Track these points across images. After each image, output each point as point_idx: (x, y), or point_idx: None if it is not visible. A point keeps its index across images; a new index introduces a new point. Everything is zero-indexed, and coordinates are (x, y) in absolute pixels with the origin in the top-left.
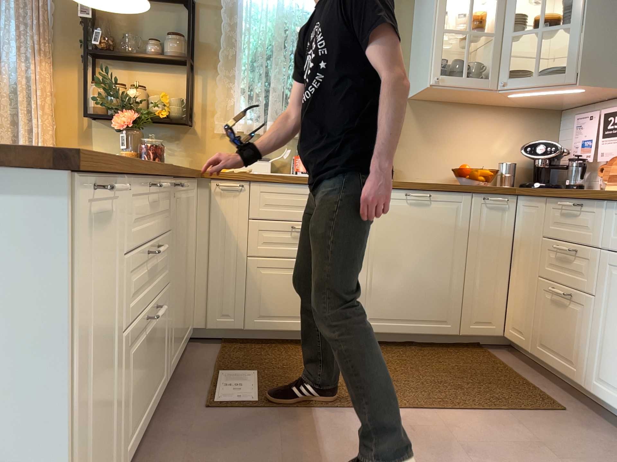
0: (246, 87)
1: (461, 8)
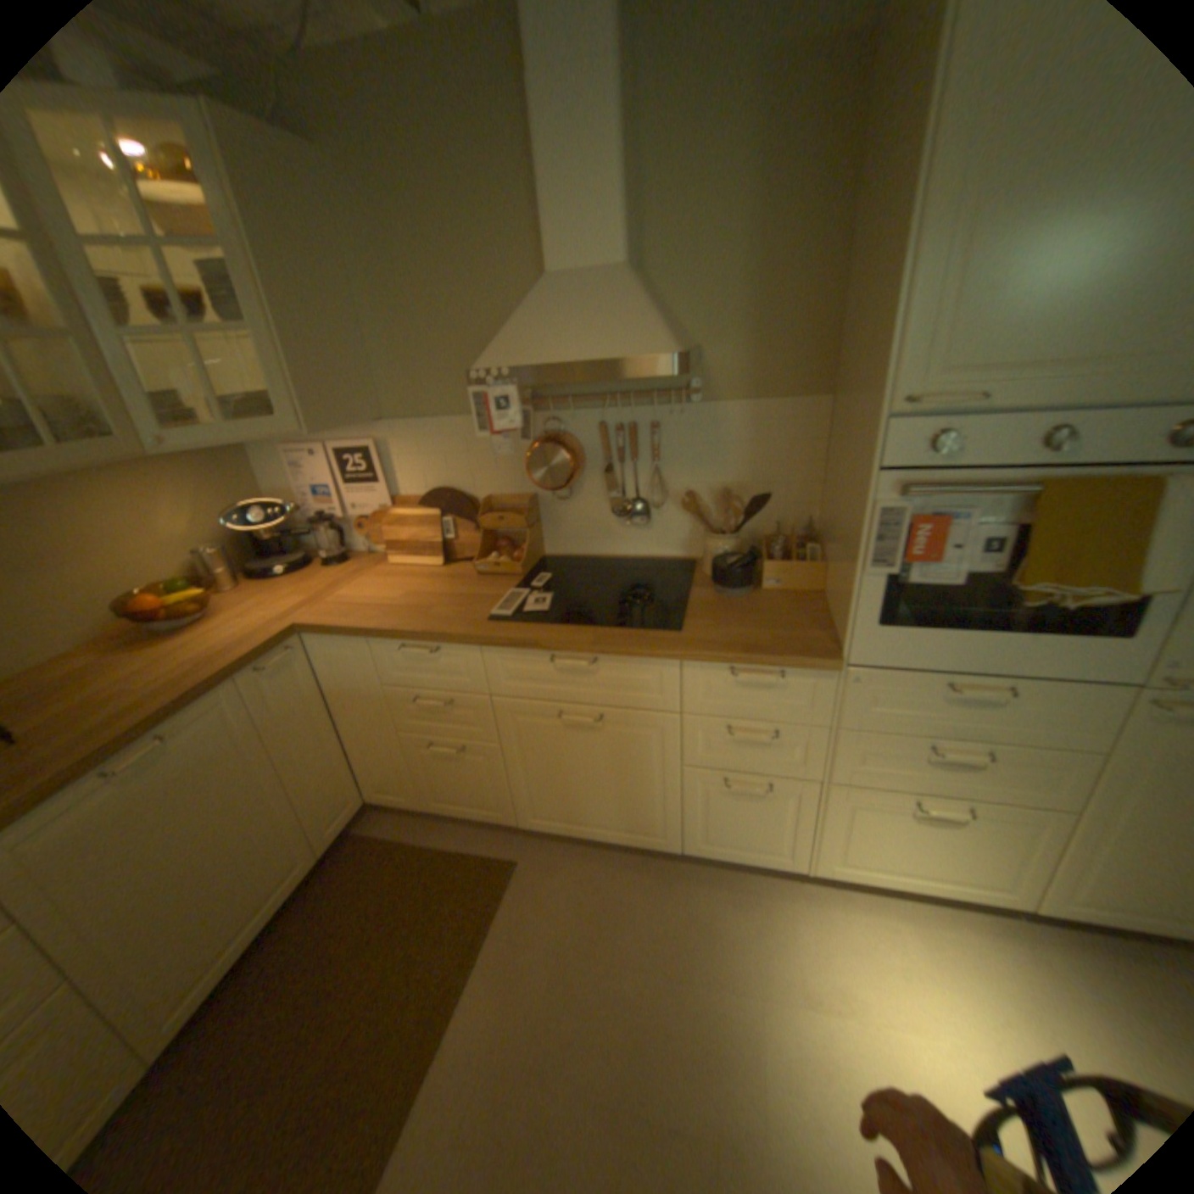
0: None
1: None
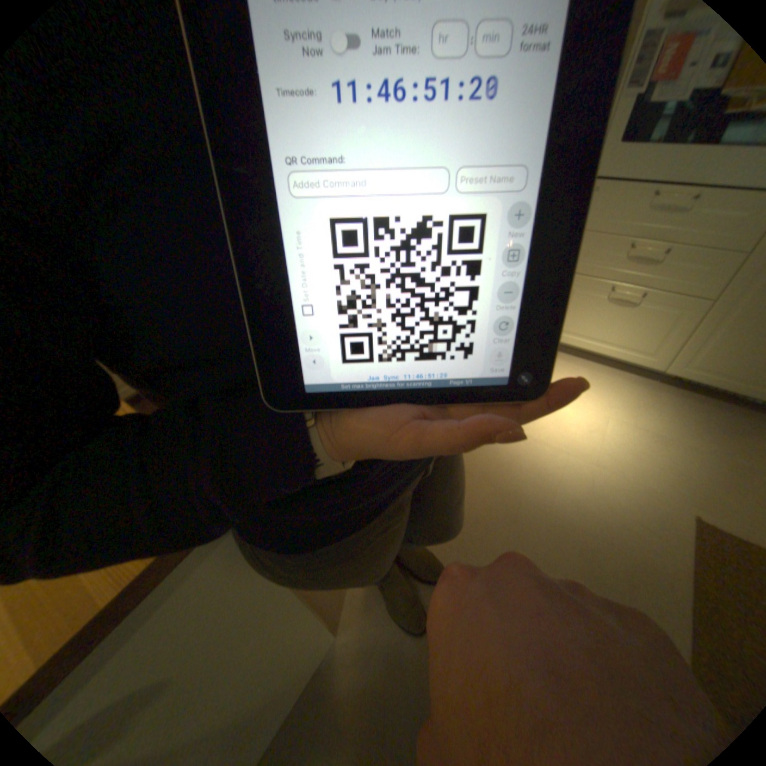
0: None
1: None
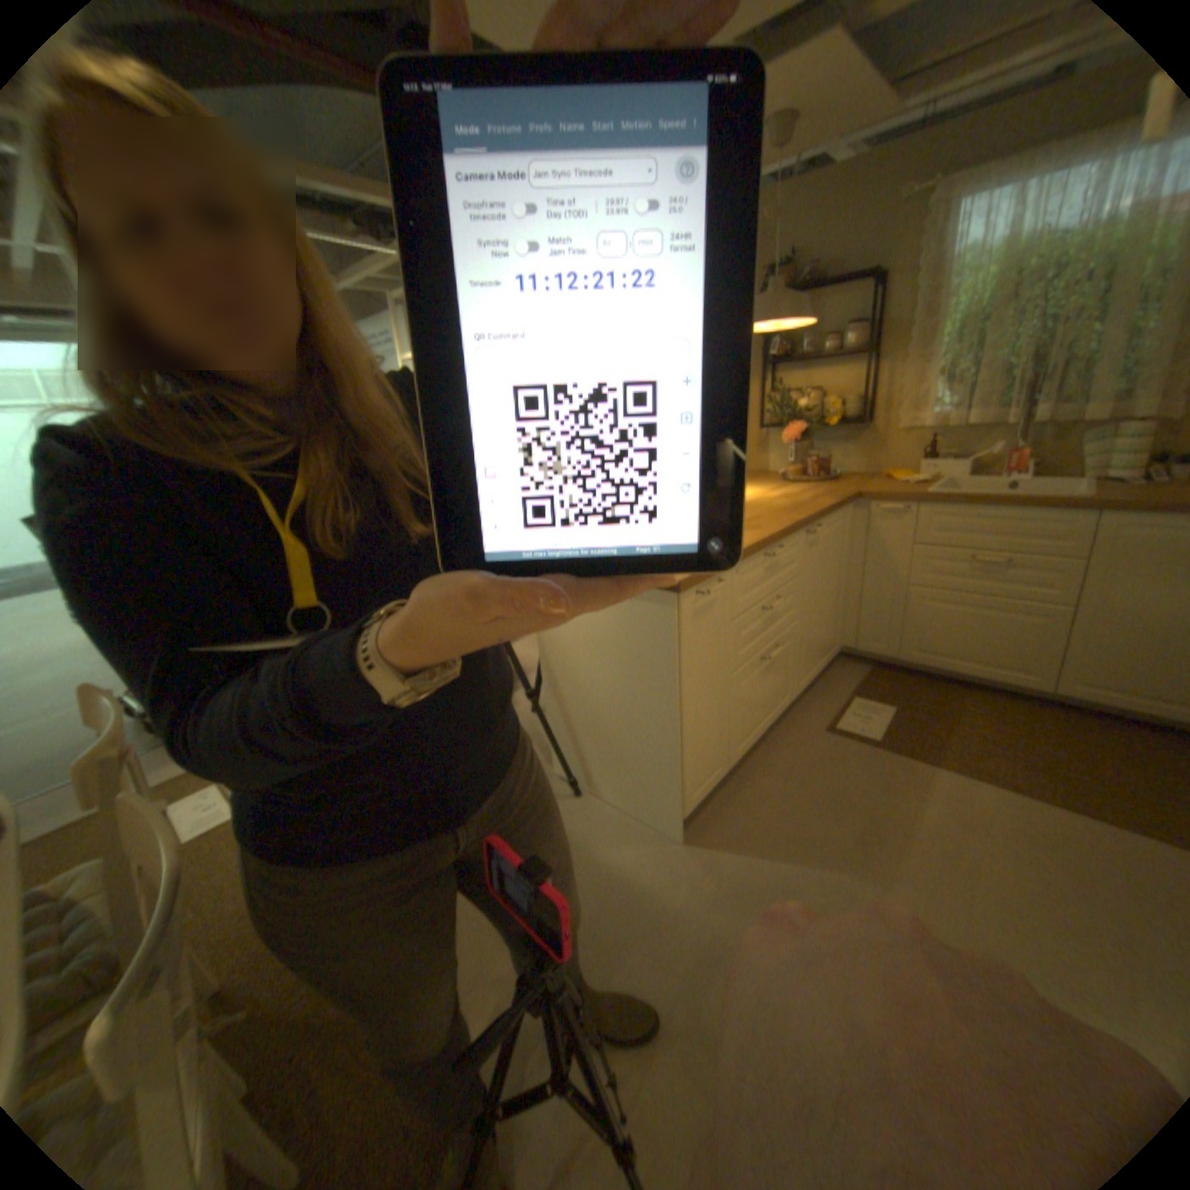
0: (948, 363)
1: None
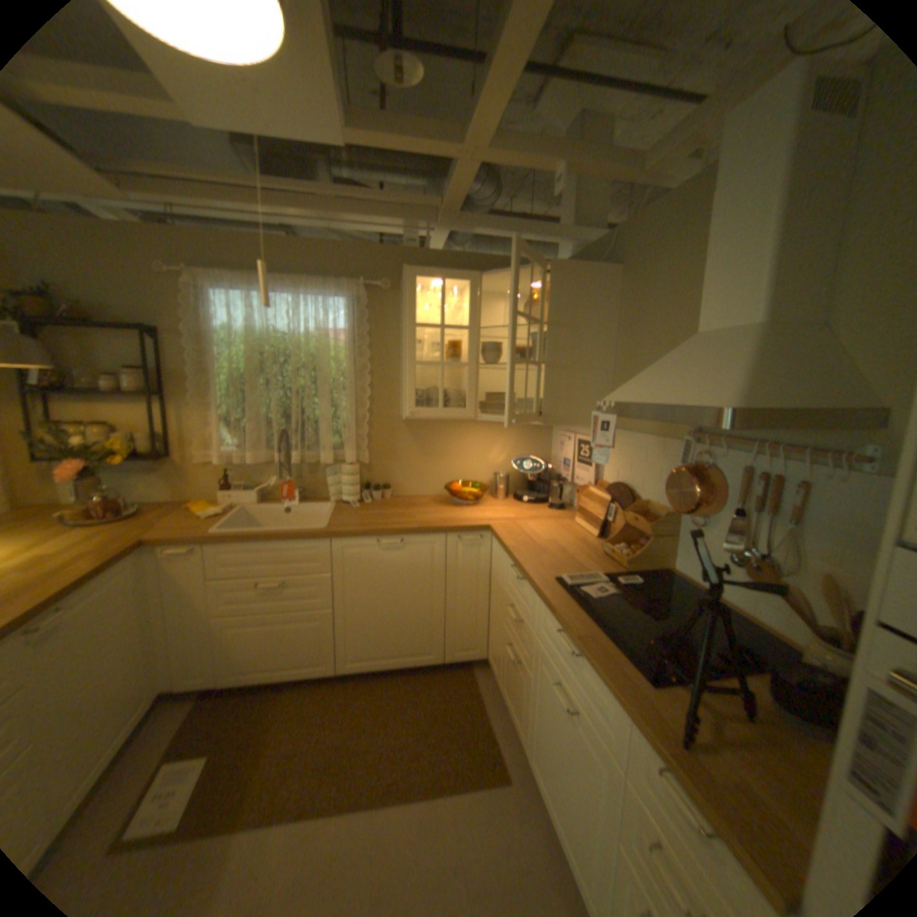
0: (222, 416)
1: (441, 332)
